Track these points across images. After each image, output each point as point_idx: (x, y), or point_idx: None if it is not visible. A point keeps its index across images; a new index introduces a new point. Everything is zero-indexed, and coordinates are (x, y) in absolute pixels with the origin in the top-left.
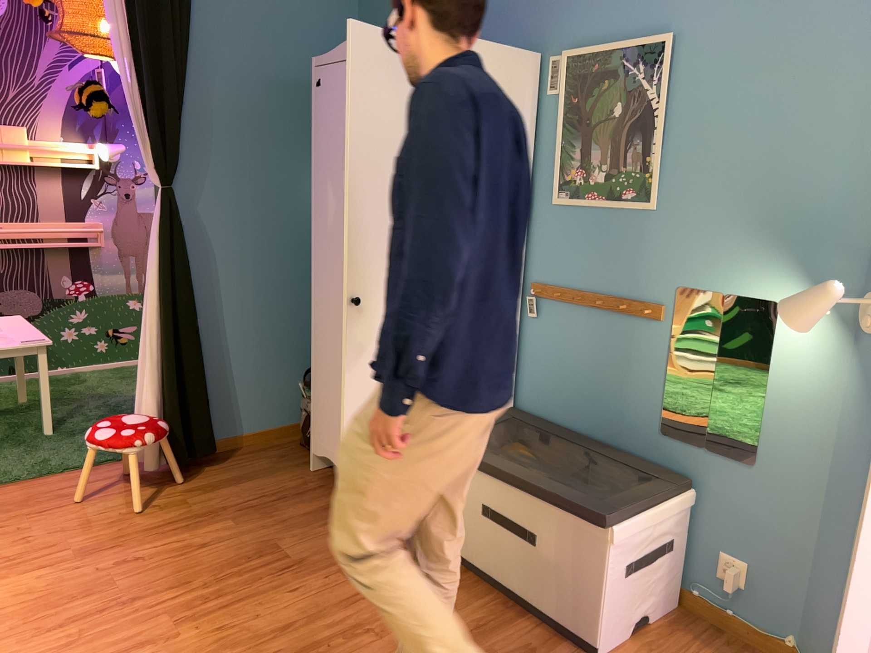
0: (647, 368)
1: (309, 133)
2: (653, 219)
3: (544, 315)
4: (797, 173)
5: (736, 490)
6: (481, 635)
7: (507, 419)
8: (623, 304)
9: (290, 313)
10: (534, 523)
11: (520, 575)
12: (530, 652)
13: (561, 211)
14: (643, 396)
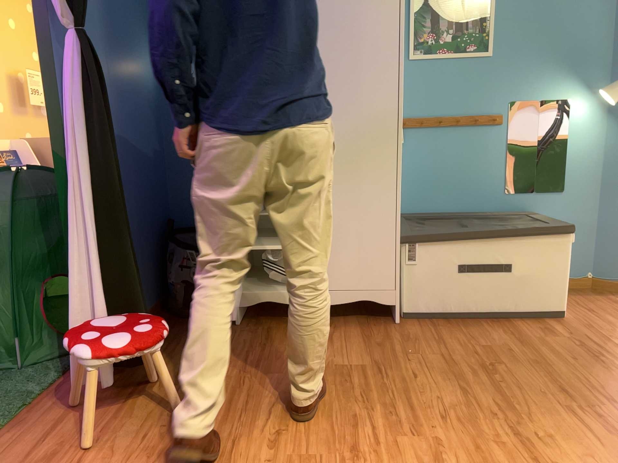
0: (492, 156)
1: (133, 3)
2: (490, 62)
3: (408, 140)
4: (574, 28)
5: (555, 209)
6: (520, 336)
7: (407, 217)
8: (475, 119)
9: (143, 190)
10: (509, 256)
11: (499, 296)
12: (546, 330)
13: (416, 65)
14: (492, 174)
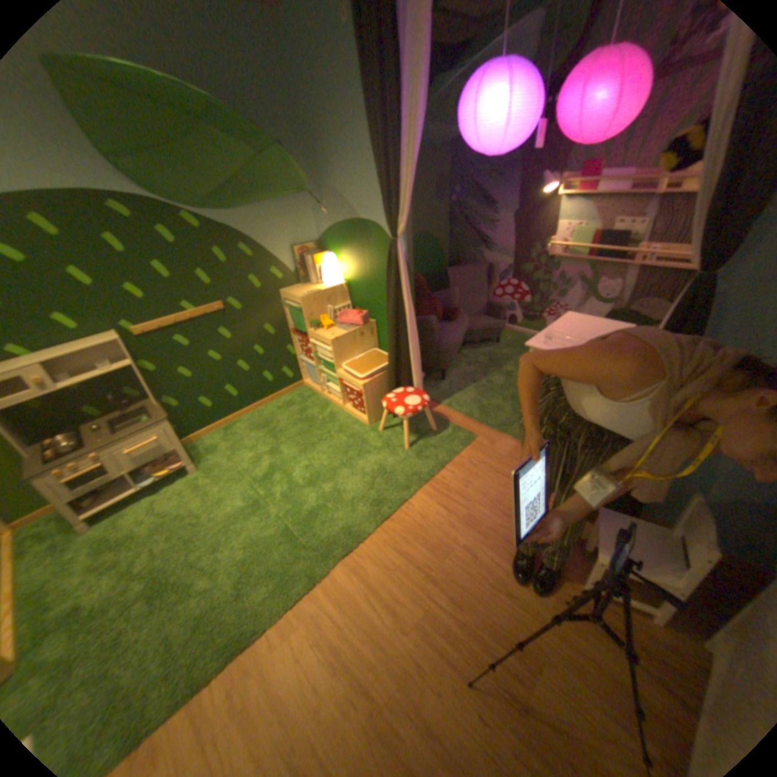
0: None
1: None
2: None
3: None
4: None
5: None
6: None
7: None
8: None
9: None
10: None
11: None
12: None
13: None
14: None
